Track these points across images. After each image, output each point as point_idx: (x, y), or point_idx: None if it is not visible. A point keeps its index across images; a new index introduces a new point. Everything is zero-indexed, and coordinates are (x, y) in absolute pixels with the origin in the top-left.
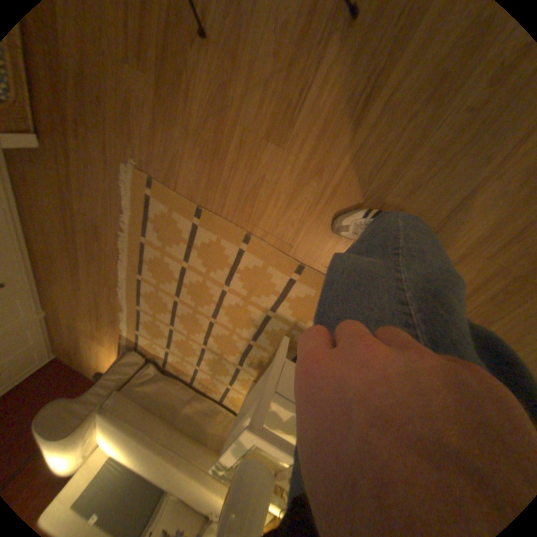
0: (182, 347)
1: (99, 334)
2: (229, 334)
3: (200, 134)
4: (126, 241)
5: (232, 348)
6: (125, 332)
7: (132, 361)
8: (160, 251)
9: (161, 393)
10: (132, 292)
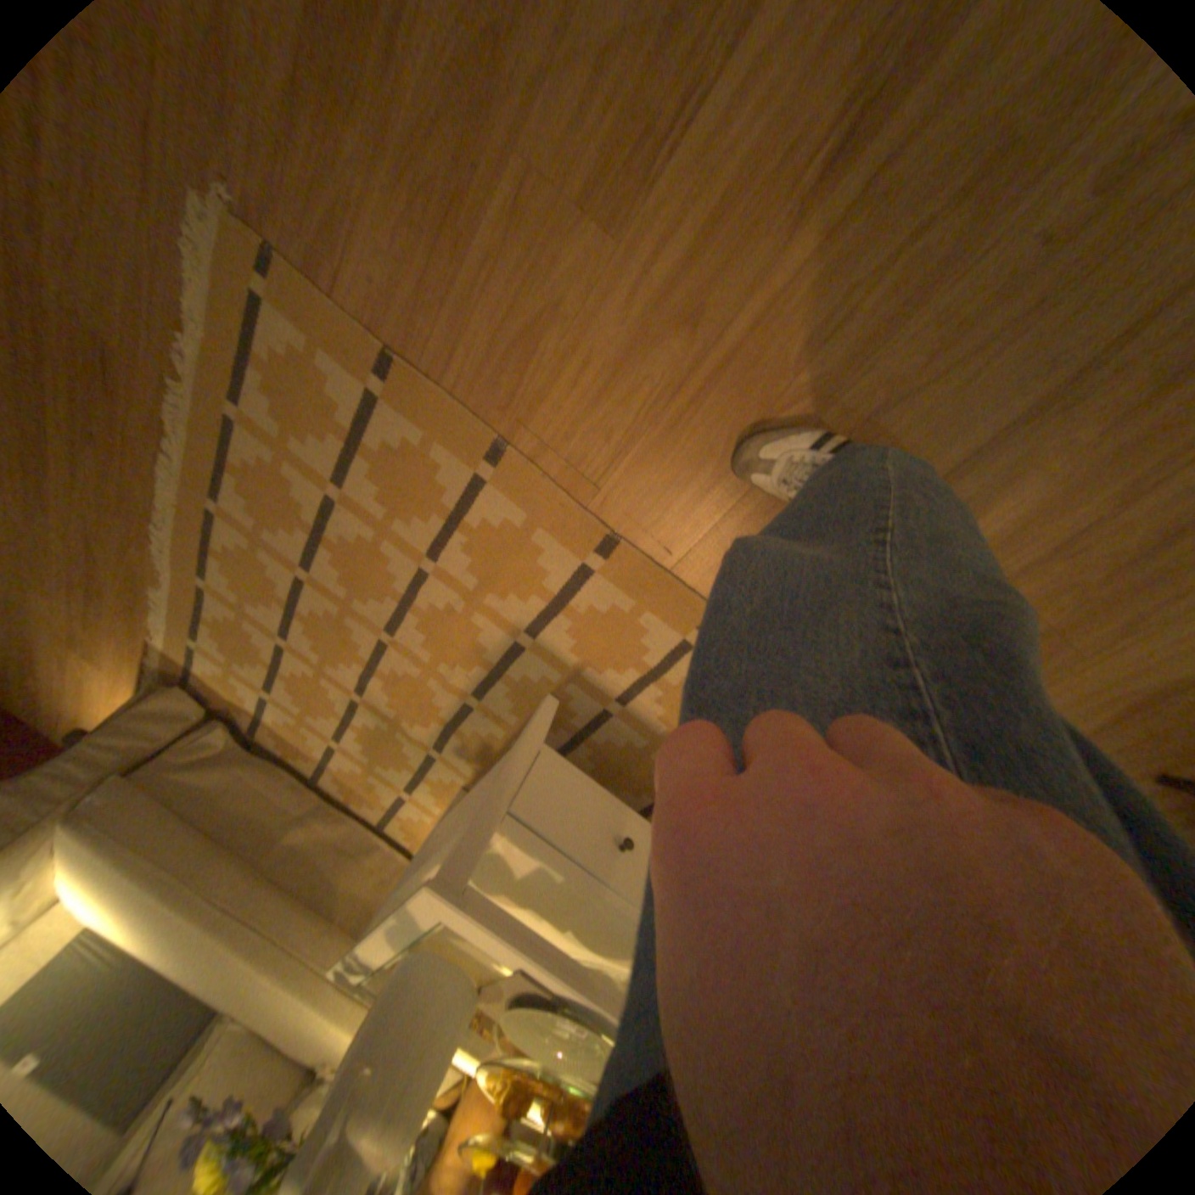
0: (303, 693)
1: (88, 637)
2: (421, 677)
3: (417, 158)
4: (186, 409)
5: (423, 711)
6: (159, 639)
7: (170, 711)
8: (272, 449)
9: (235, 795)
10: (189, 542)
